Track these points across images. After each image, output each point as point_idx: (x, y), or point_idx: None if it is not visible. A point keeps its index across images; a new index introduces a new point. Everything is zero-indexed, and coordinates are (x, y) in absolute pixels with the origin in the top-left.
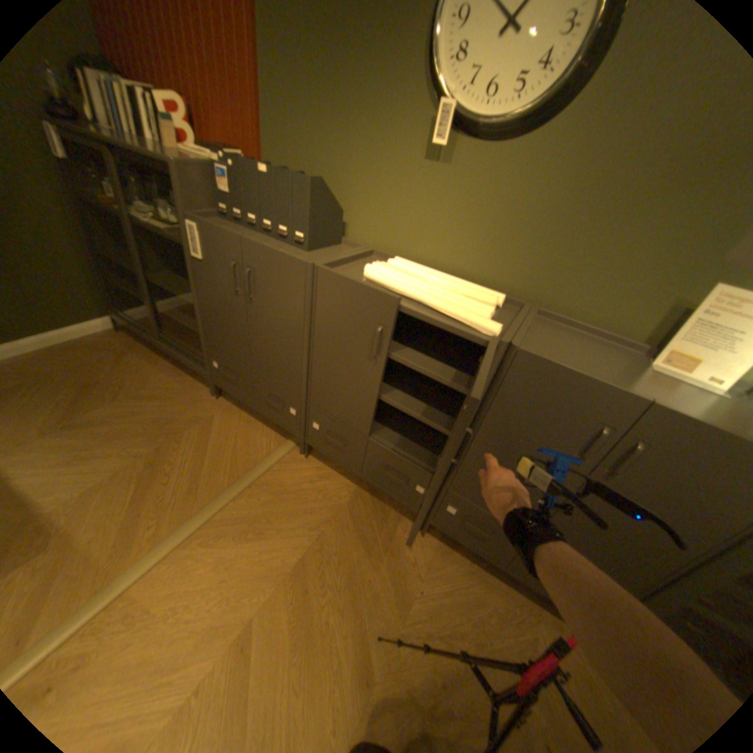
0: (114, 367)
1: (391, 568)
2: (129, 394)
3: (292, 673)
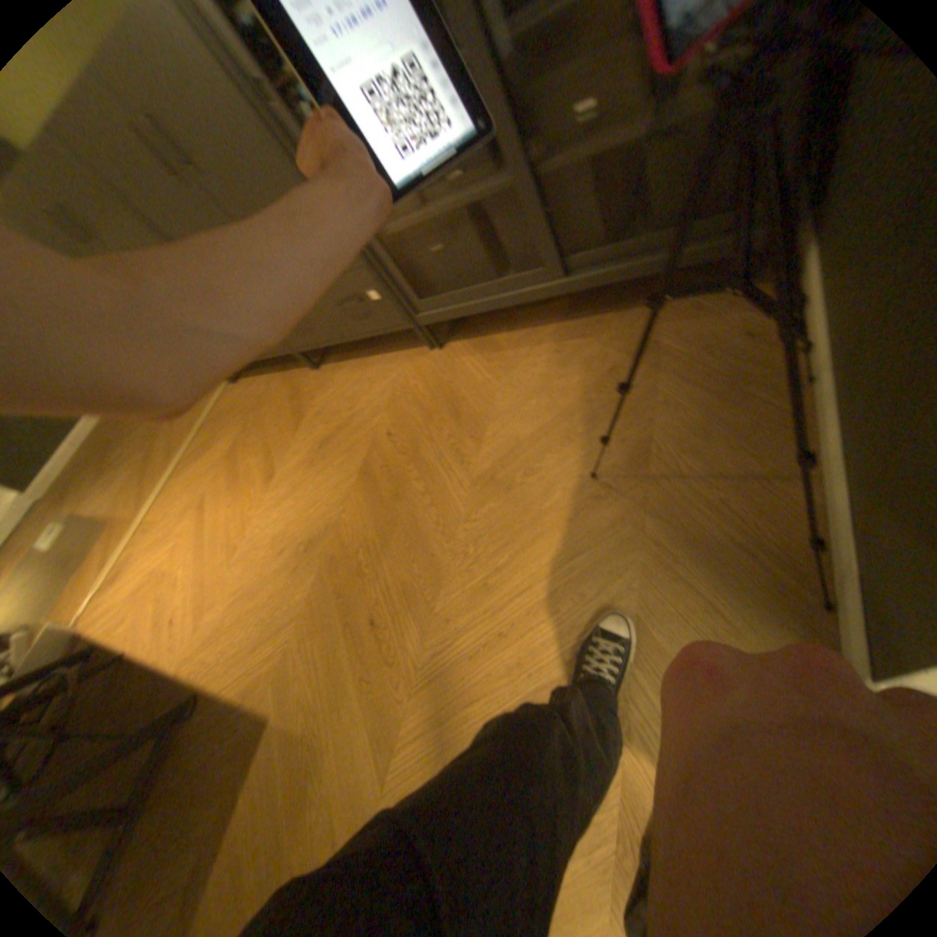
0: (114, 428)
1: (291, 408)
2: (125, 435)
3: (227, 501)
